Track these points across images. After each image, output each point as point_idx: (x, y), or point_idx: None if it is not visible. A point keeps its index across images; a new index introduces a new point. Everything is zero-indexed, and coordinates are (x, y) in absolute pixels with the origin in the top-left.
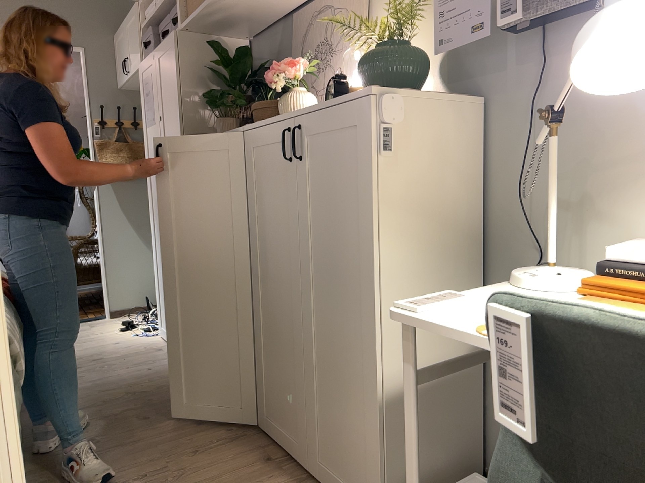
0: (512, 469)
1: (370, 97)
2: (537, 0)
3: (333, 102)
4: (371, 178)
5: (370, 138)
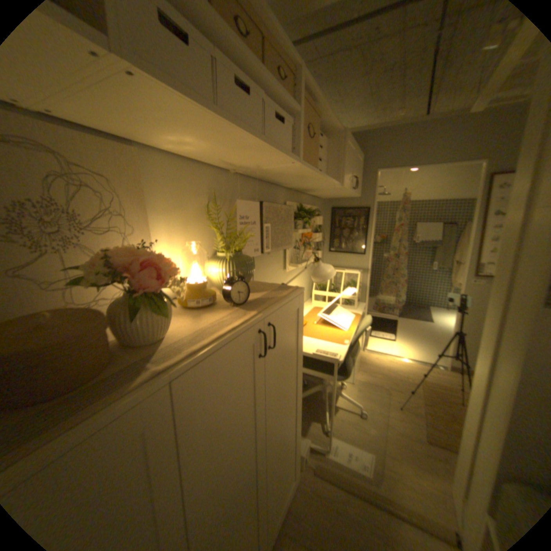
0: (350, 362)
1: (302, 290)
2: (271, 244)
3: (285, 297)
4: (301, 328)
5: (302, 310)
